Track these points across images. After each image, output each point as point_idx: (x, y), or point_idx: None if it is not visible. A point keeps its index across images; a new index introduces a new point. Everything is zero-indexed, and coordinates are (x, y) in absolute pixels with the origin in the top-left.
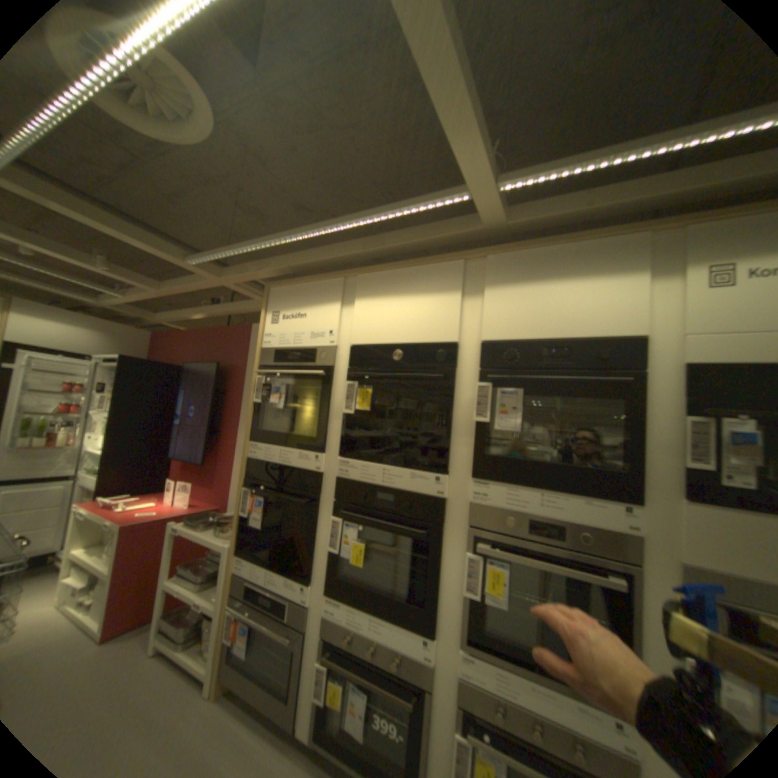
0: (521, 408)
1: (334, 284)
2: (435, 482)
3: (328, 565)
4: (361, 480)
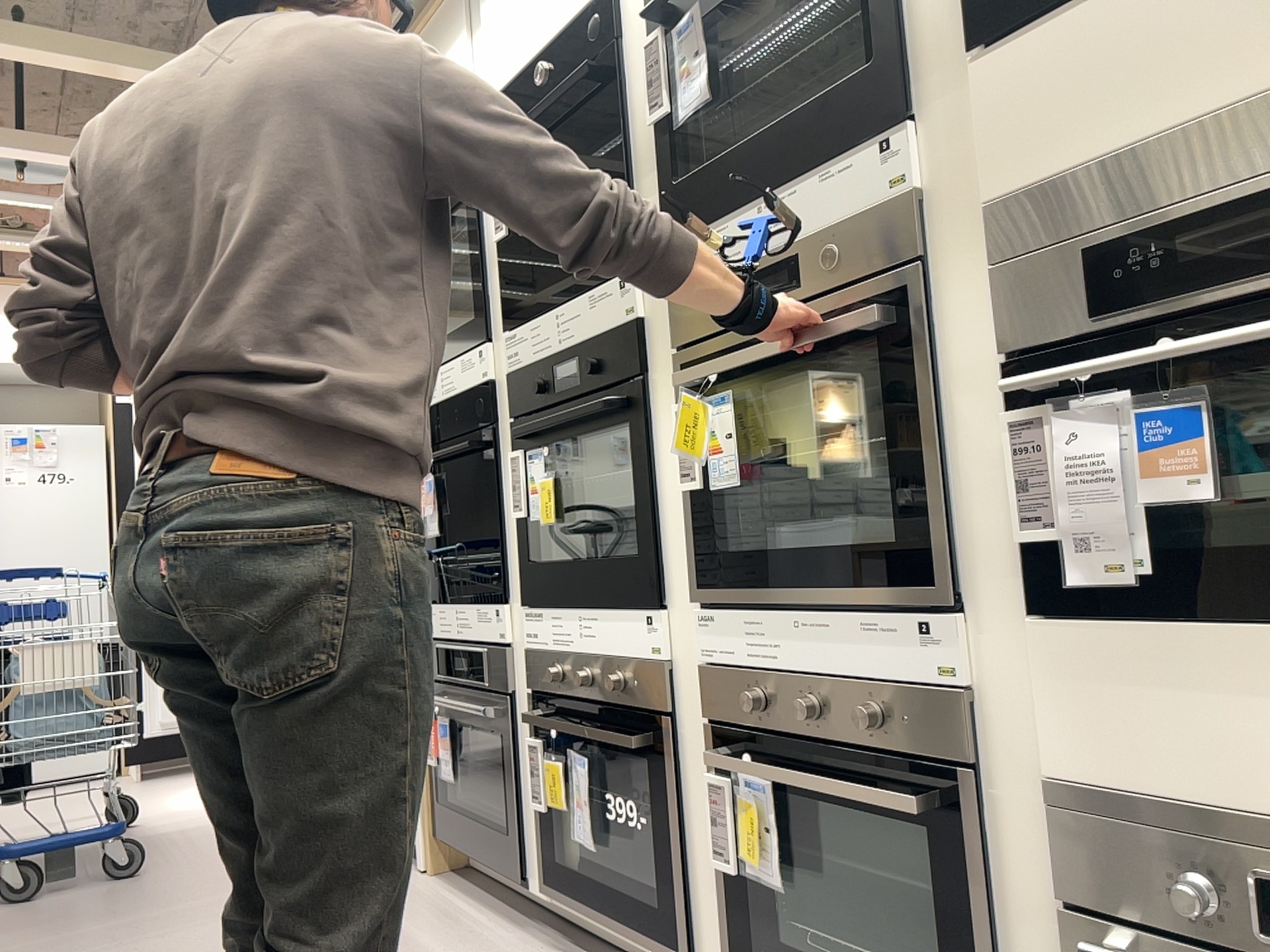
0: (700, 47)
1: (453, 4)
2: (618, 291)
3: (518, 545)
4: (533, 354)
